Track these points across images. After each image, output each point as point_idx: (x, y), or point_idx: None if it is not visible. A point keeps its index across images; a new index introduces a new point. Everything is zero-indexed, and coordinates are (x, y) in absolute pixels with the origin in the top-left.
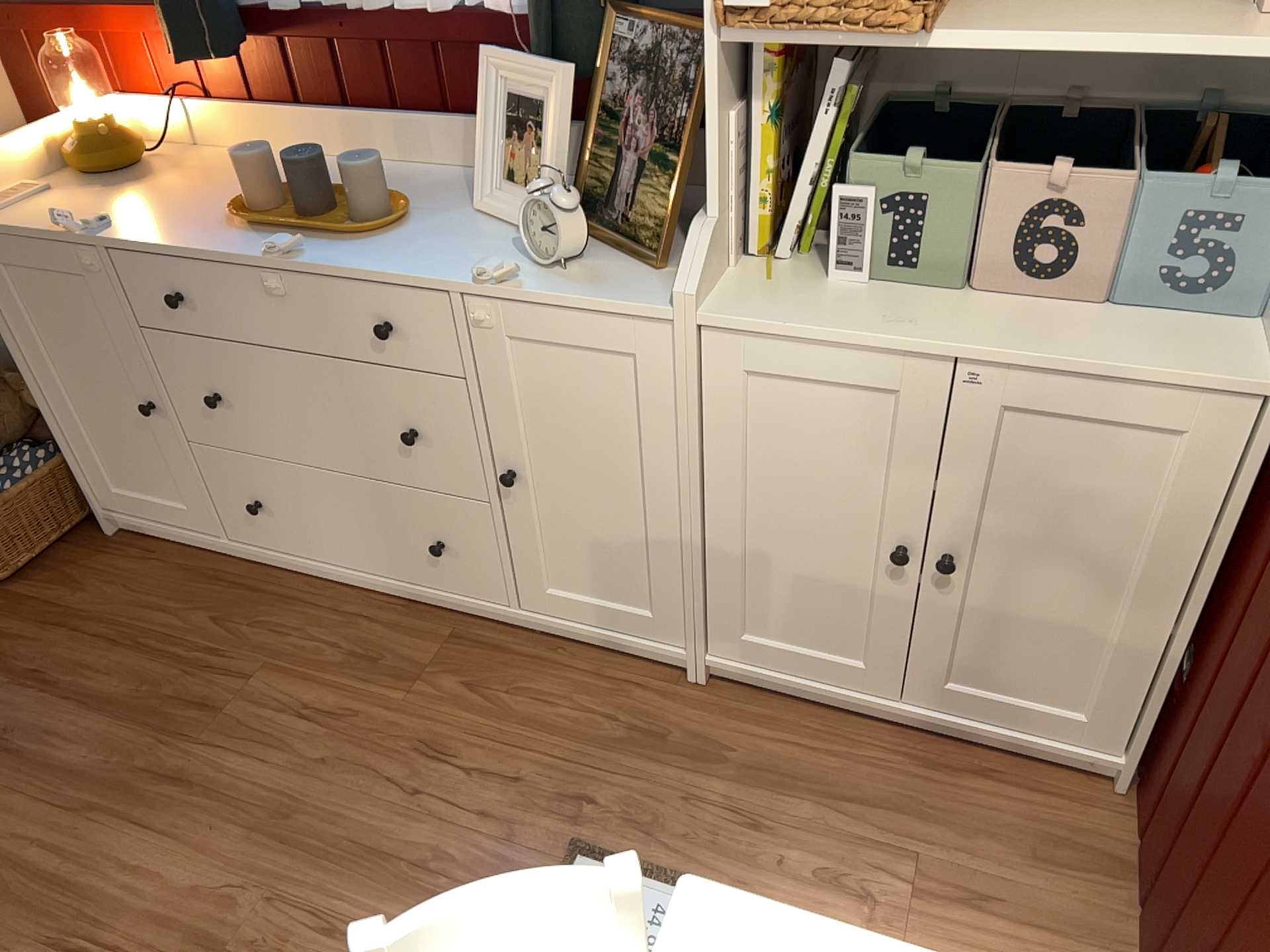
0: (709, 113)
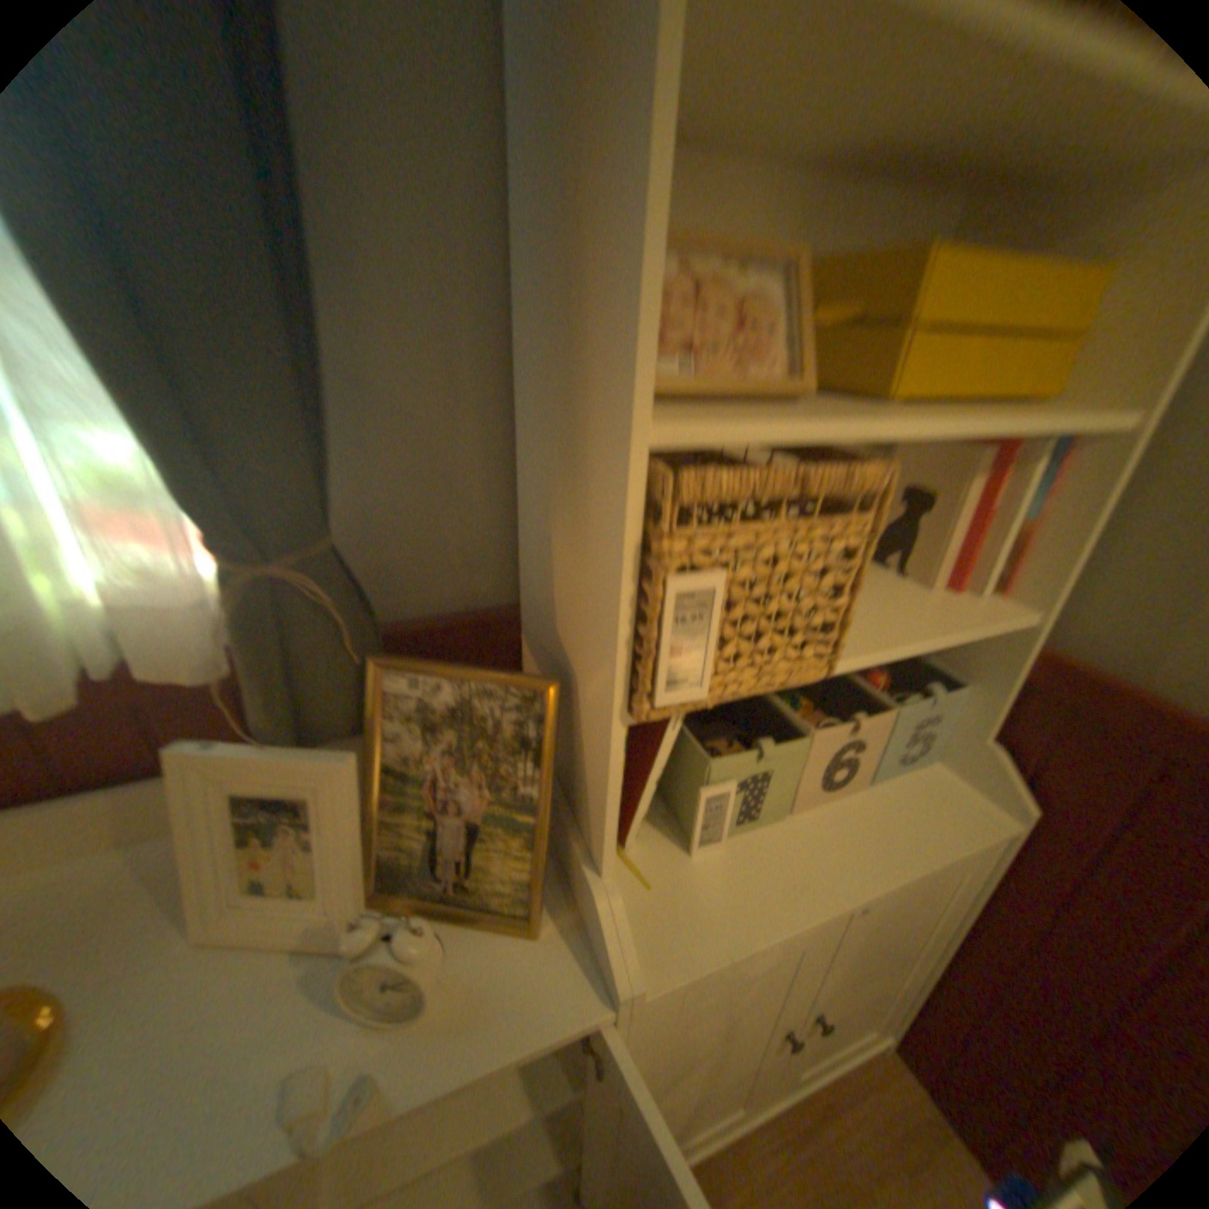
0: (609, 778)
